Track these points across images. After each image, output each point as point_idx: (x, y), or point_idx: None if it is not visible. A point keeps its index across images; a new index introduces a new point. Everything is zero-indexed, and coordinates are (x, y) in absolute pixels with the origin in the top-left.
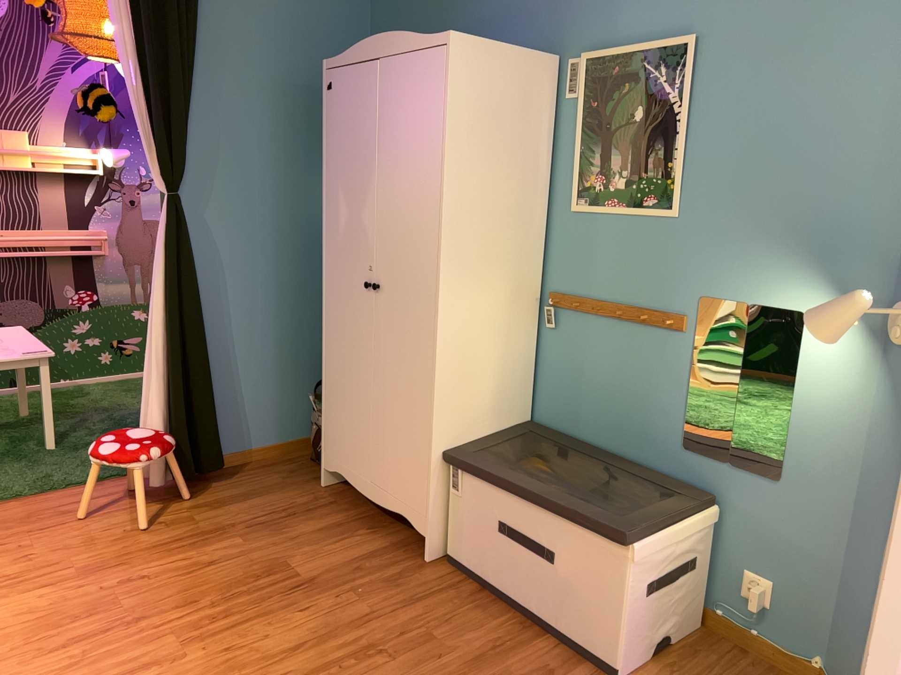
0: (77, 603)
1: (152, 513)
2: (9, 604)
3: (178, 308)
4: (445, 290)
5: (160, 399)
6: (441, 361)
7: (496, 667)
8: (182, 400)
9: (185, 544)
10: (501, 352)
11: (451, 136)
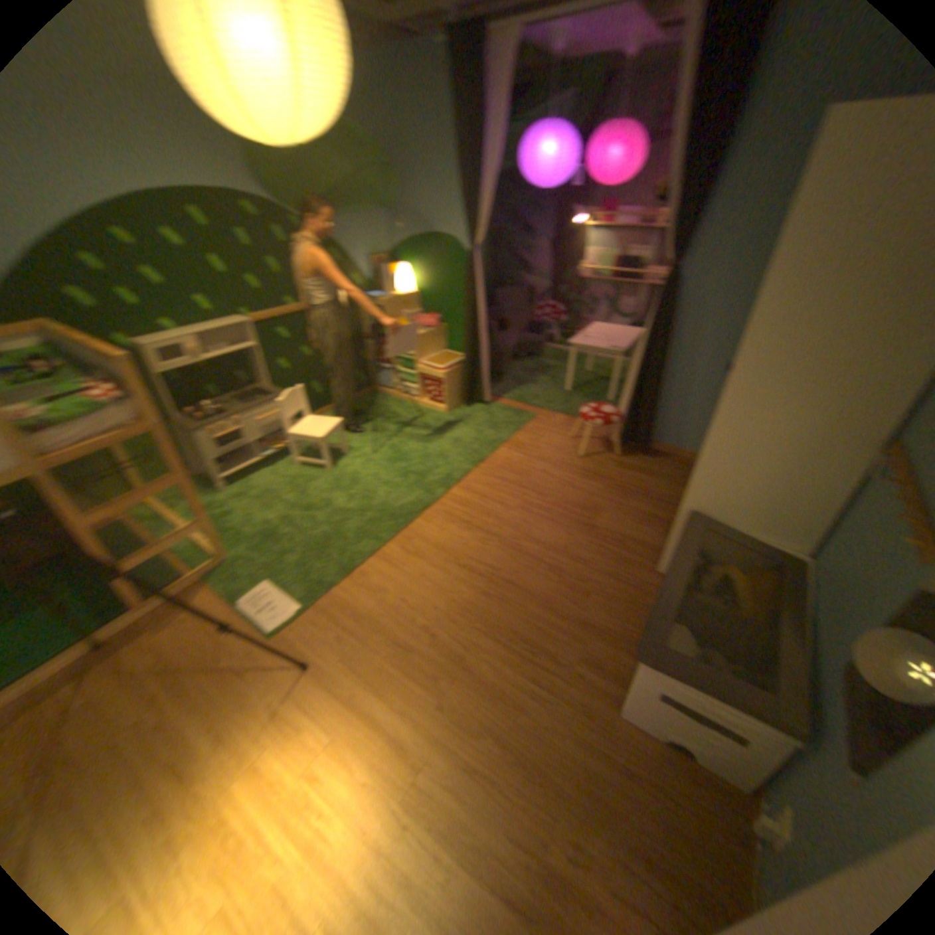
0: (520, 468)
1: (593, 453)
2: (507, 454)
3: (650, 345)
4: (729, 393)
5: (629, 396)
6: (707, 450)
7: (584, 636)
8: (636, 402)
9: (581, 474)
10: (791, 471)
11: (785, 241)
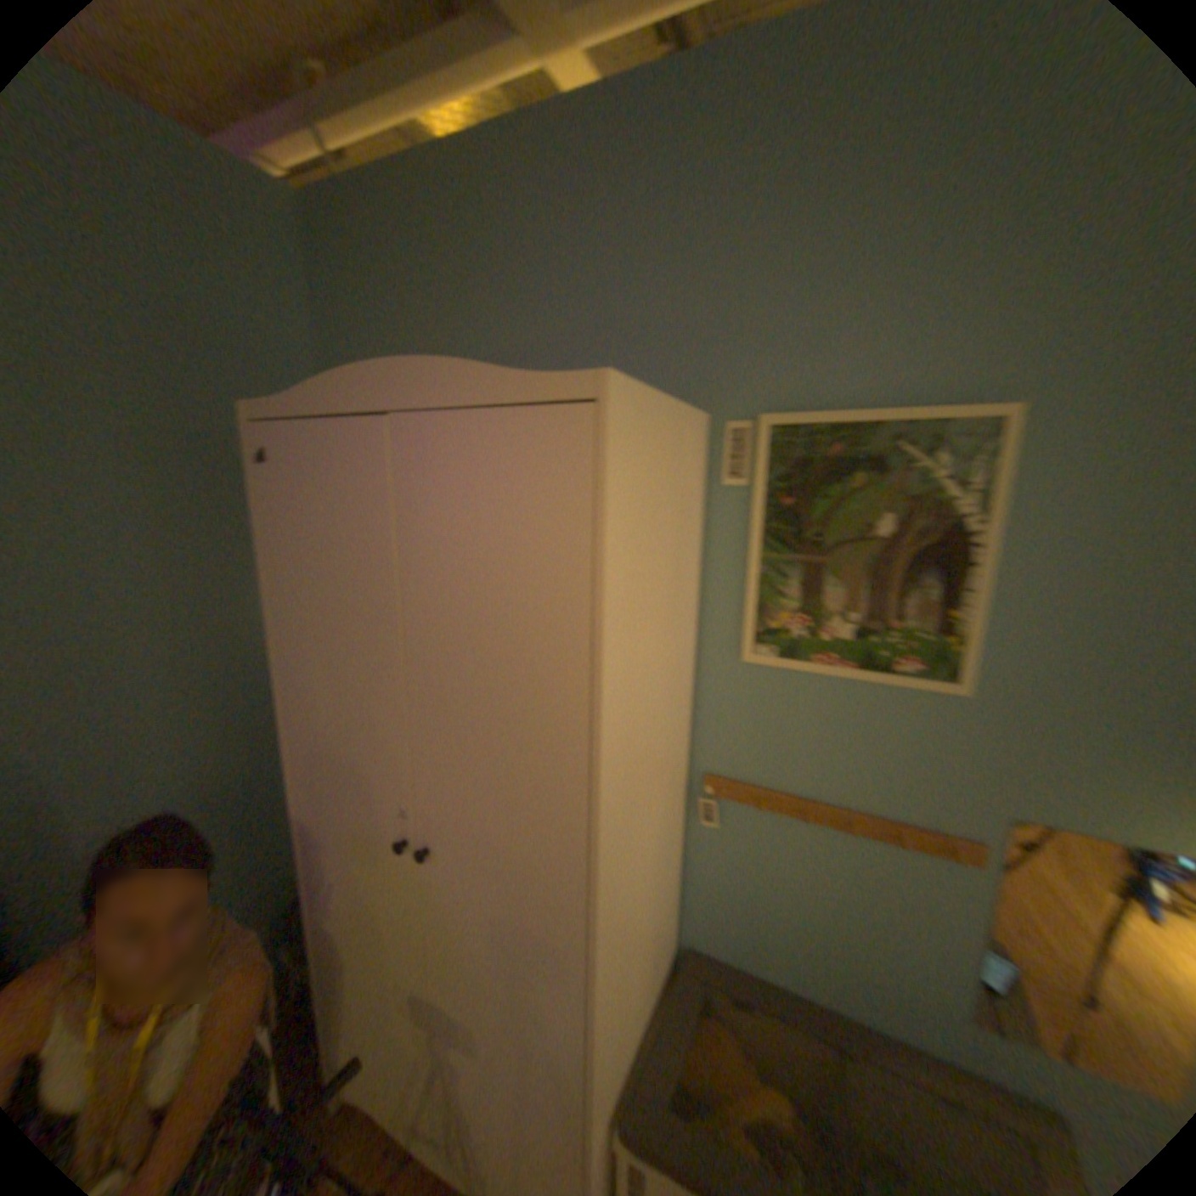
0: None
1: None
2: None
3: None
4: (604, 899)
5: None
6: (601, 1020)
7: None
8: None
9: None
10: (656, 905)
11: (611, 605)
